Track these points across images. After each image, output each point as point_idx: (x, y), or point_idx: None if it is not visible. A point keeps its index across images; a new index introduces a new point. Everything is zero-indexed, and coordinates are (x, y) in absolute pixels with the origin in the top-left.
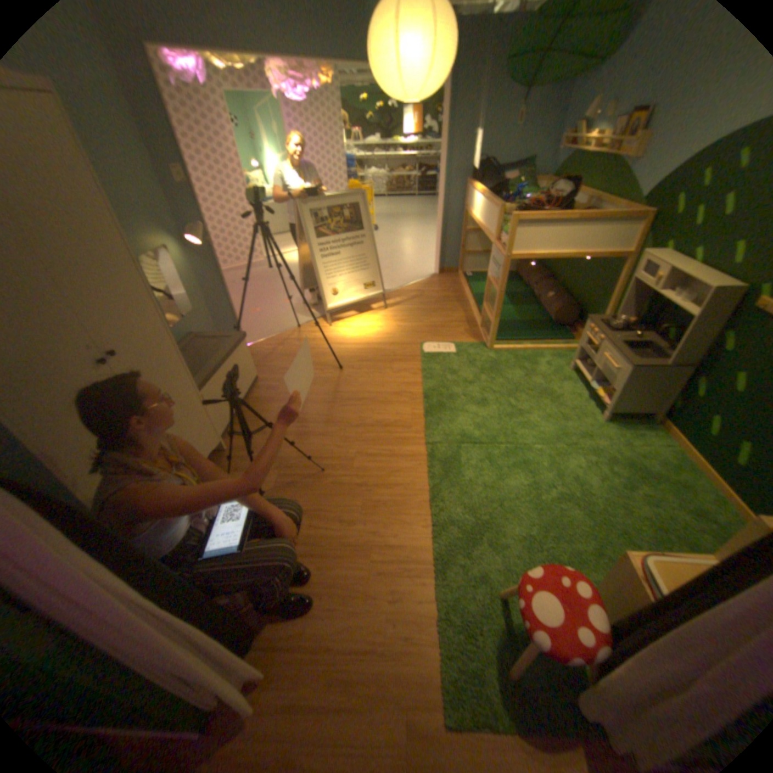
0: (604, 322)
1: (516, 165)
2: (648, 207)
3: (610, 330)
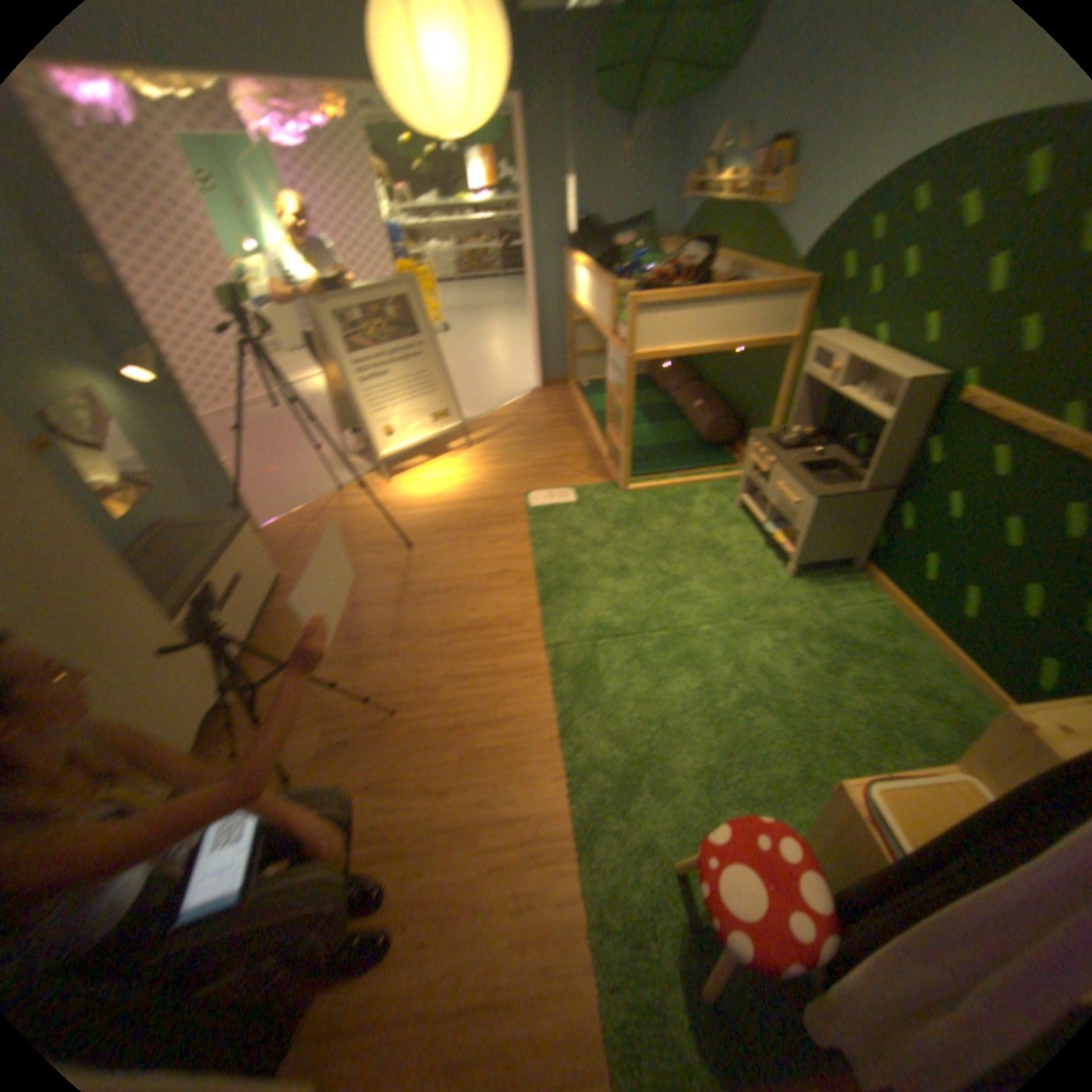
0: (771, 438)
1: (628, 226)
2: (807, 273)
3: (780, 449)
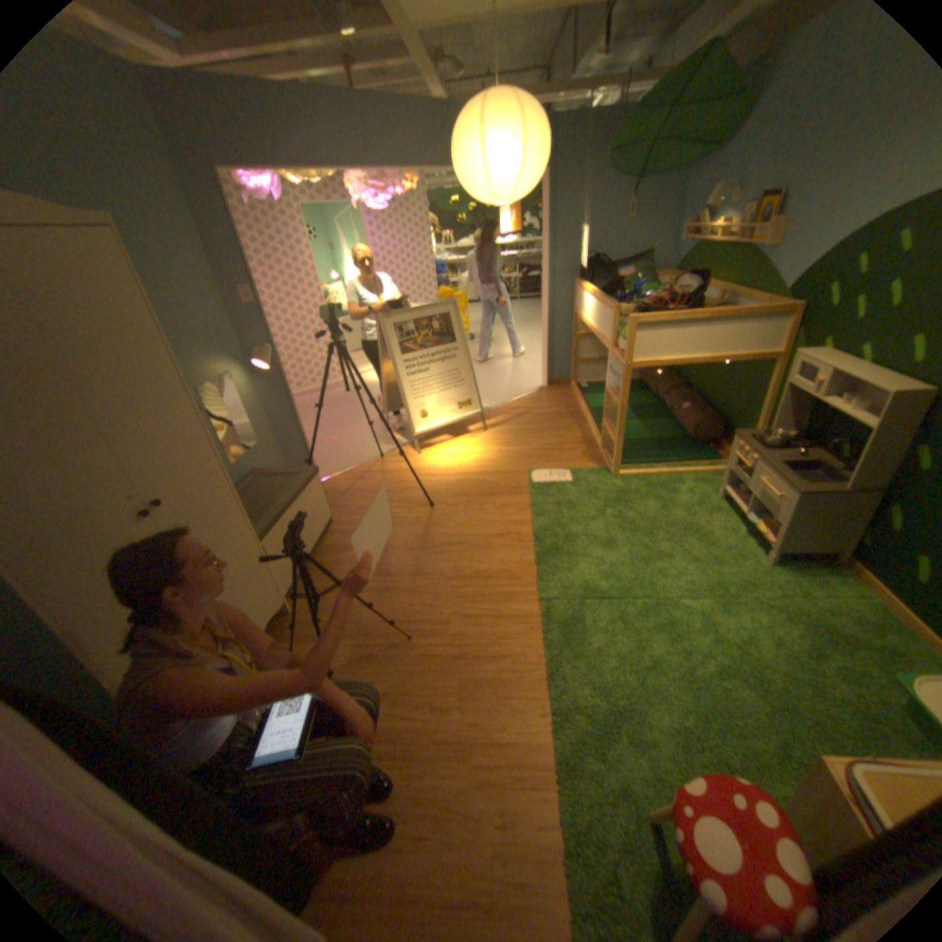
0: (756, 438)
1: (631, 261)
2: (794, 300)
3: (765, 448)
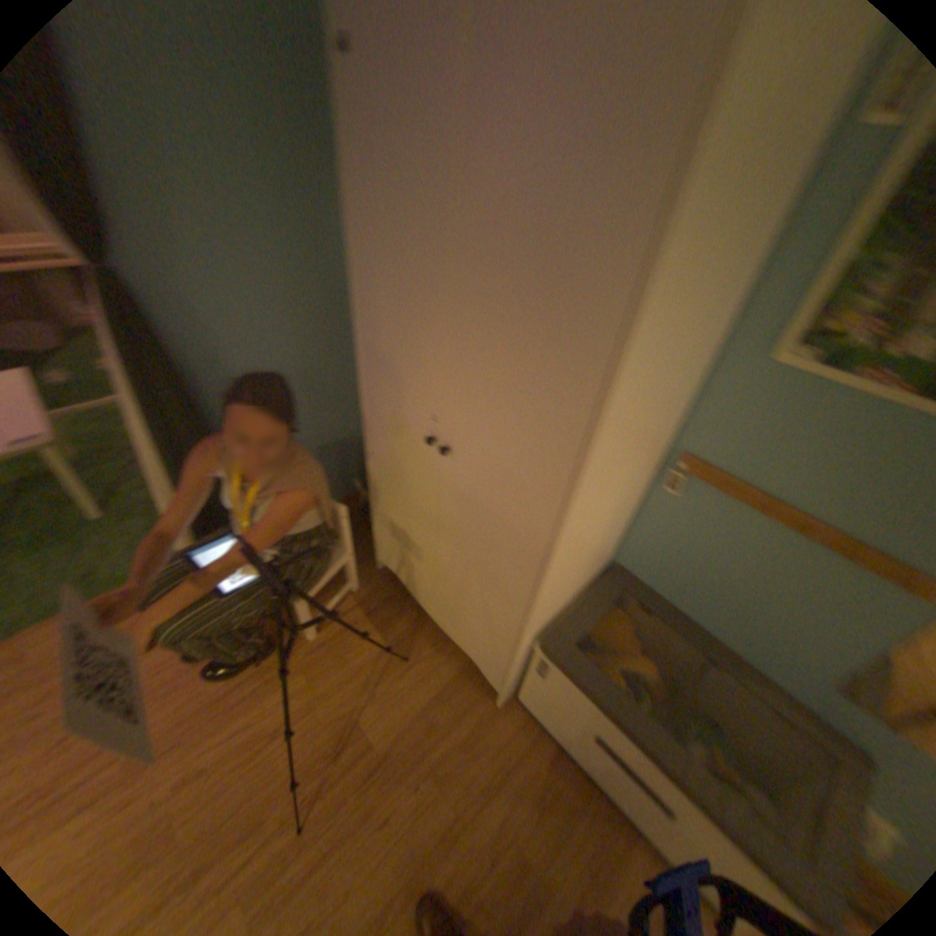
0: None
1: None
2: None
3: None
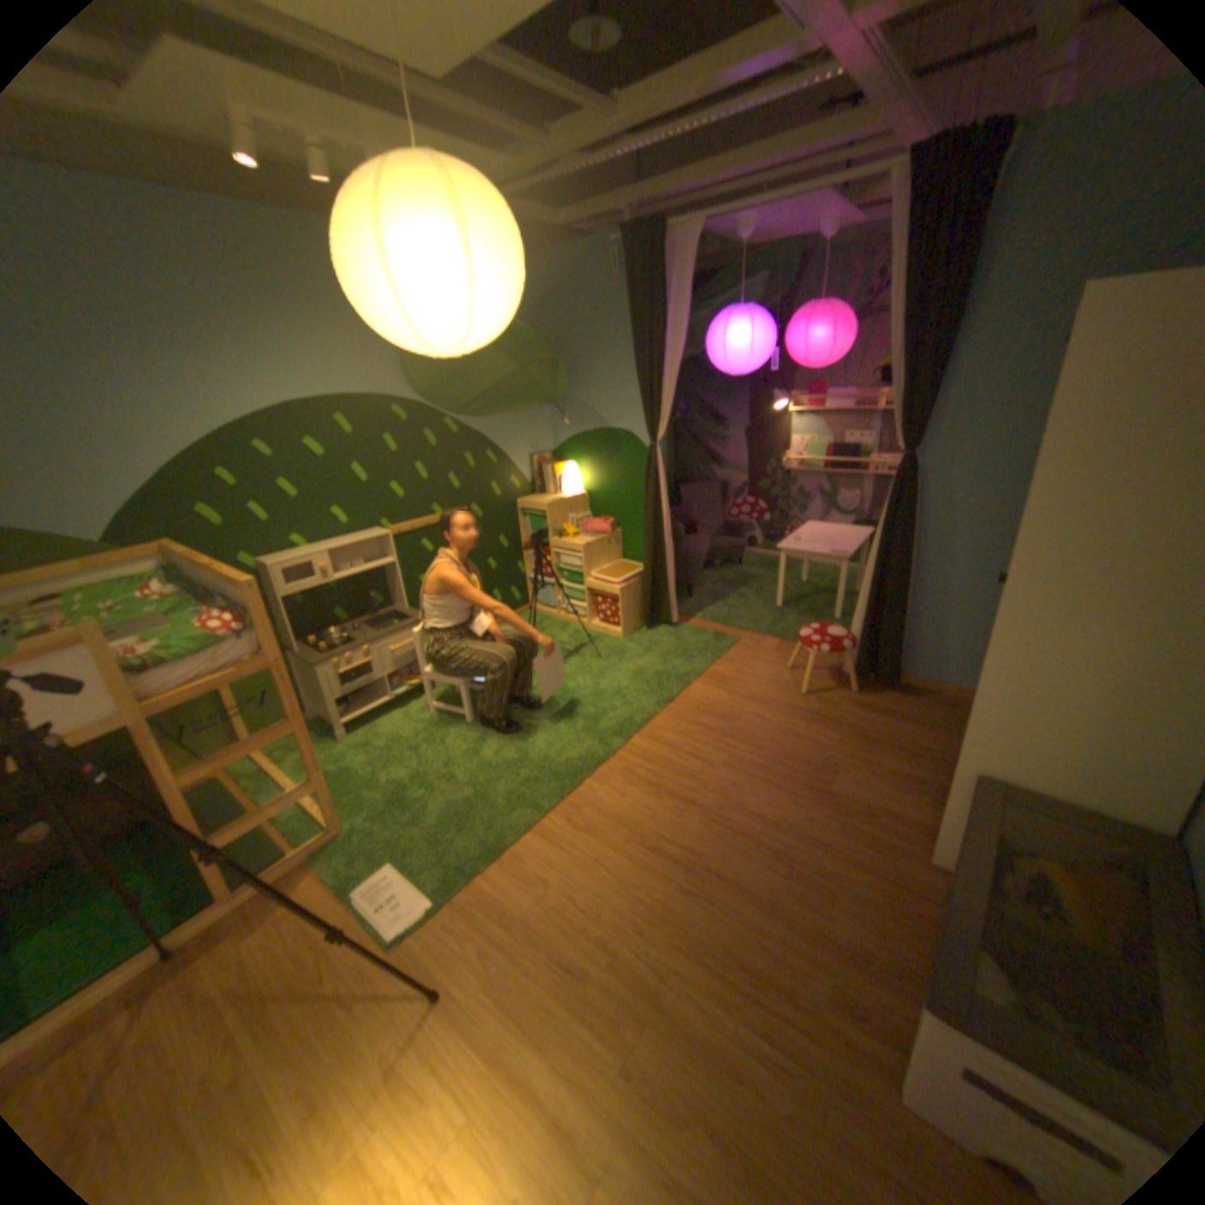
0: (320, 655)
1: None
2: (138, 545)
3: (345, 646)
